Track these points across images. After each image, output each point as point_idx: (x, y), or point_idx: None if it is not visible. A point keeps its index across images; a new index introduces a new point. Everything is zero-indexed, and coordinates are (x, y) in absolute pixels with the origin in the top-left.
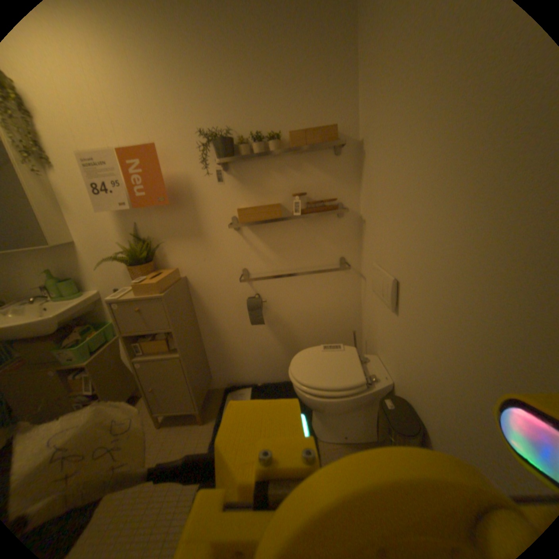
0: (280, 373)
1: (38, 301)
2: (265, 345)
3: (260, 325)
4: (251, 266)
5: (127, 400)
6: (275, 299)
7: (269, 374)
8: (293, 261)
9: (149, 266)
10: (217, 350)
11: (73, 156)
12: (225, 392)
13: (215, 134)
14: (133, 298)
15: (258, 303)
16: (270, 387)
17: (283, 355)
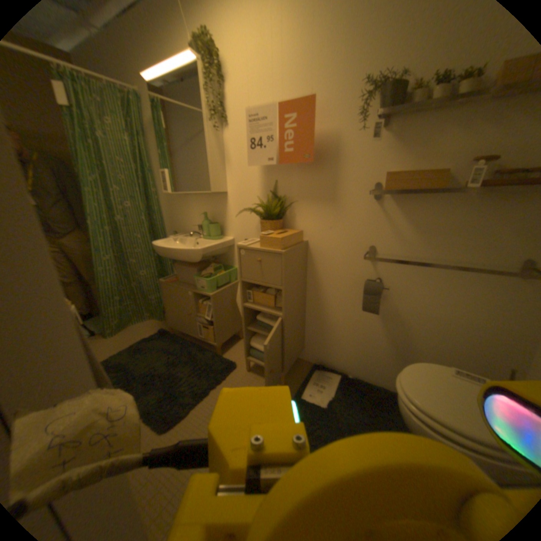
0: (378, 376)
1: (194, 236)
2: (369, 339)
3: (371, 315)
4: (382, 245)
5: (230, 336)
6: (399, 292)
7: (364, 372)
8: (442, 250)
9: (277, 224)
10: (315, 324)
11: (243, 115)
12: (311, 368)
13: (387, 77)
14: (257, 248)
15: (378, 289)
16: (362, 386)
17: (388, 359)
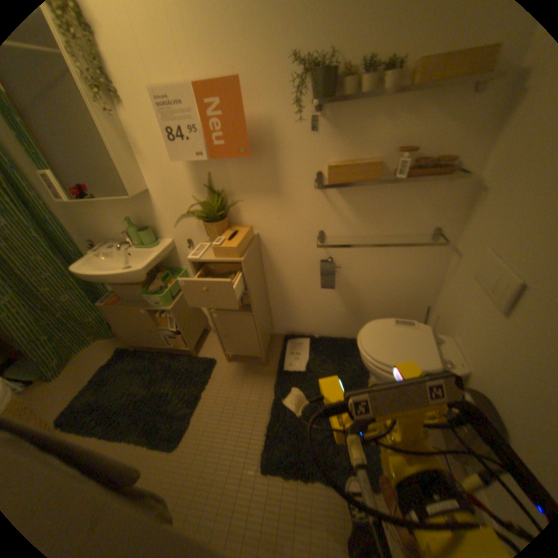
0: (337, 330)
1: (120, 245)
2: (326, 305)
3: (326, 287)
4: (328, 229)
5: (200, 335)
6: (346, 265)
7: (326, 329)
8: (376, 228)
9: (223, 224)
10: (279, 304)
11: (141, 90)
12: (283, 339)
13: (316, 63)
14: (213, 259)
15: (331, 270)
16: (326, 341)
17: (343, 316)
